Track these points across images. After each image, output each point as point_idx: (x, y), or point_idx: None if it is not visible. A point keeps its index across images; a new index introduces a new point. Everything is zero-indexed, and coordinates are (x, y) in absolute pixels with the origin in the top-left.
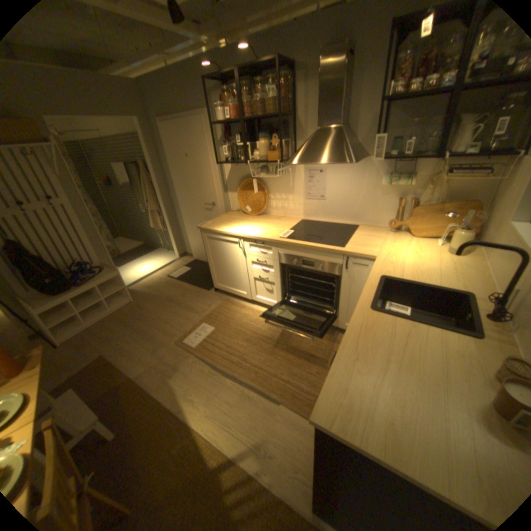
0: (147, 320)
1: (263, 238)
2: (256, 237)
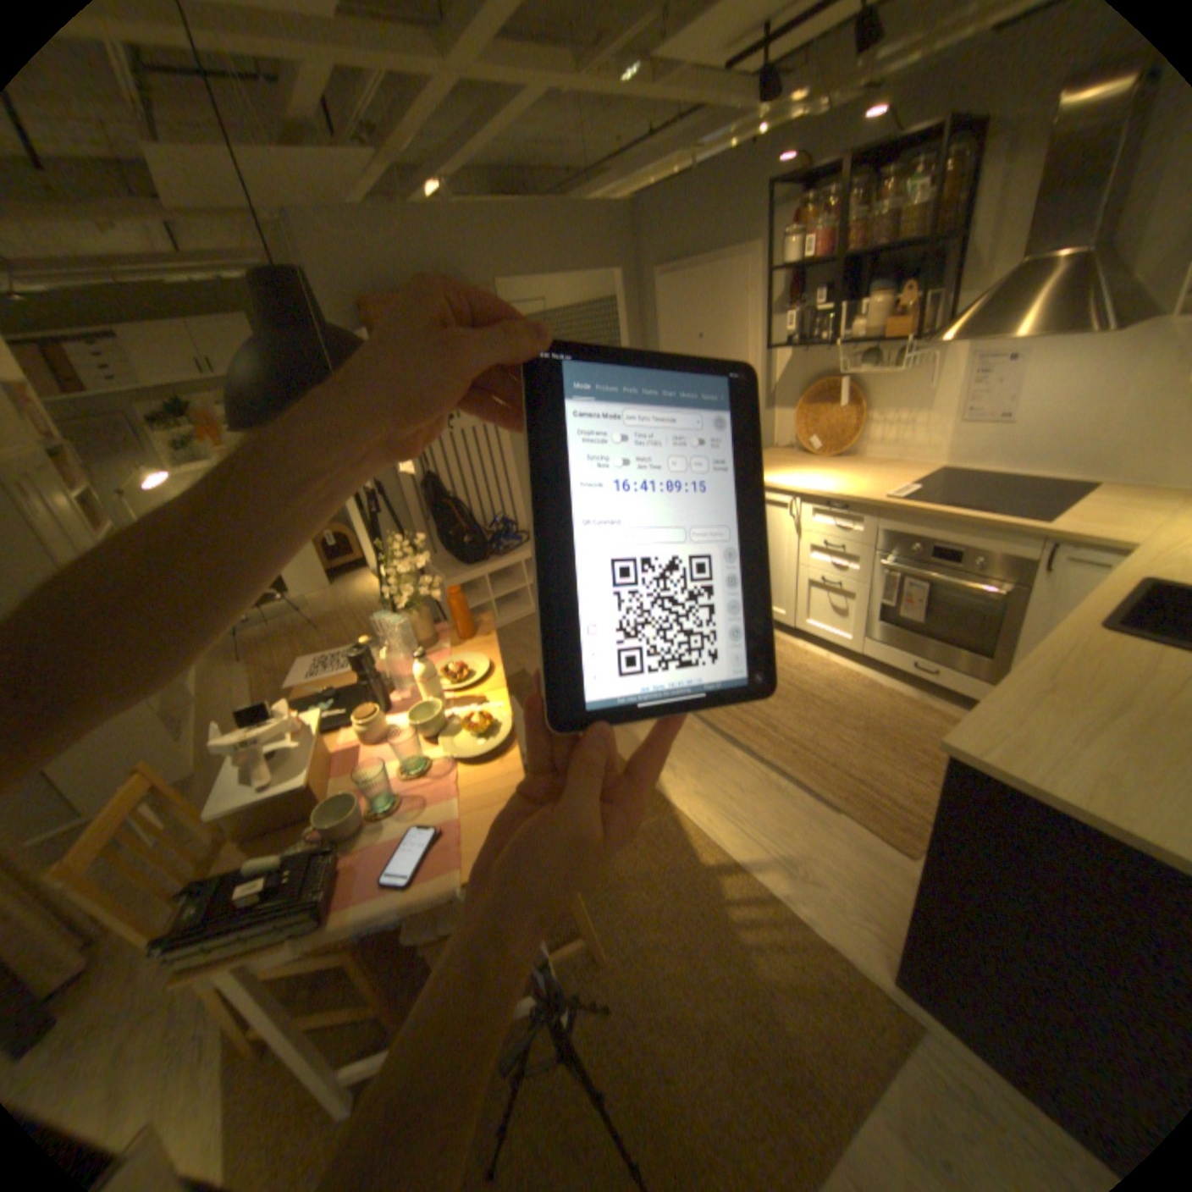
0: None
1: (847, 495)
2: (832, 493)
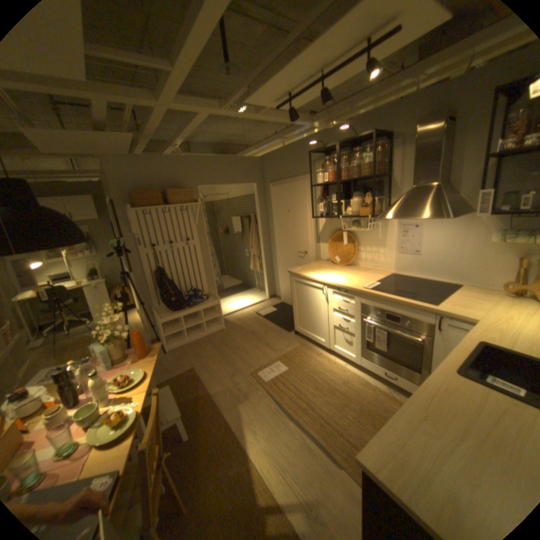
0: (232, 347)
1: (346, 286)
2: (340, 284)
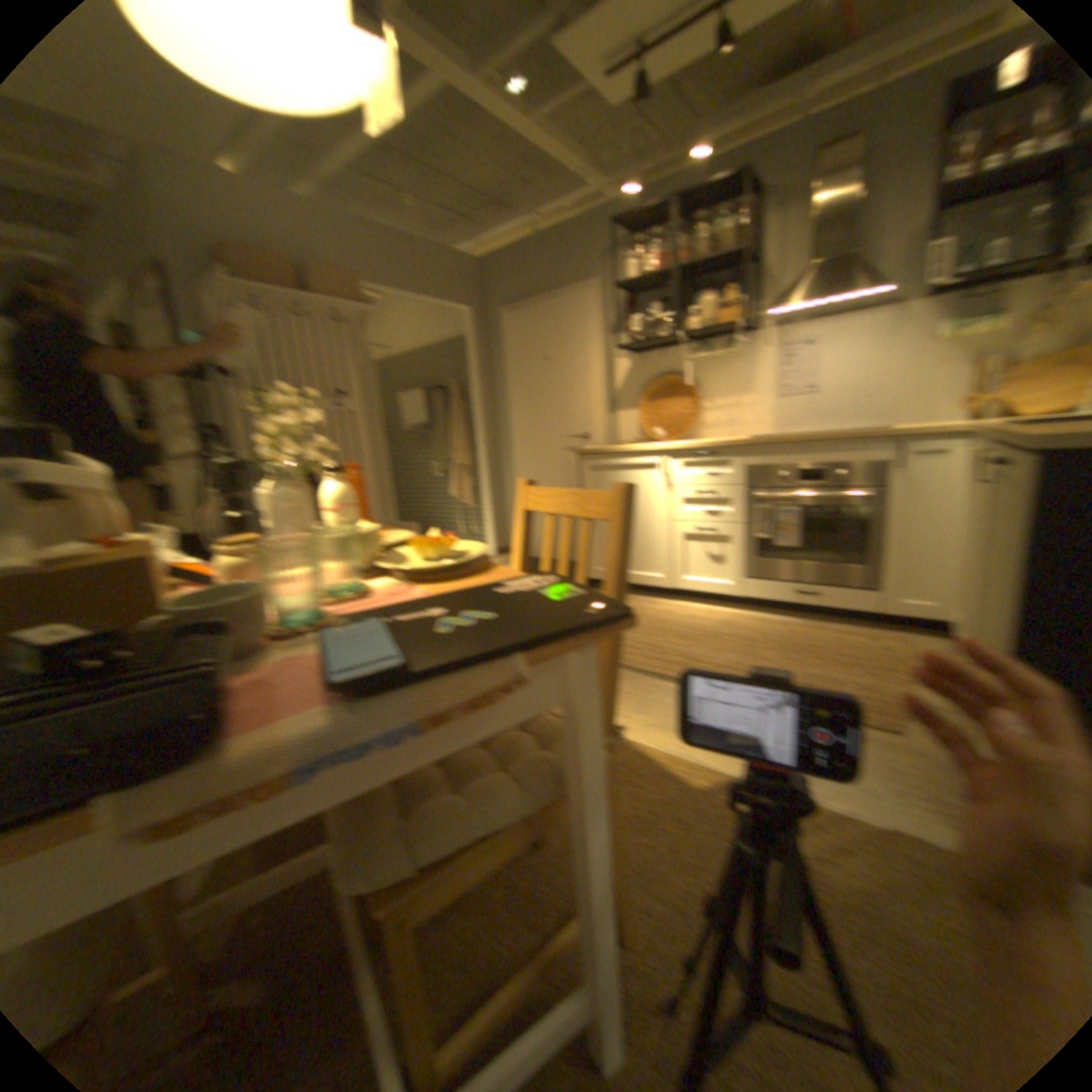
0: None
1: (712, 441)
2: (697, 442)
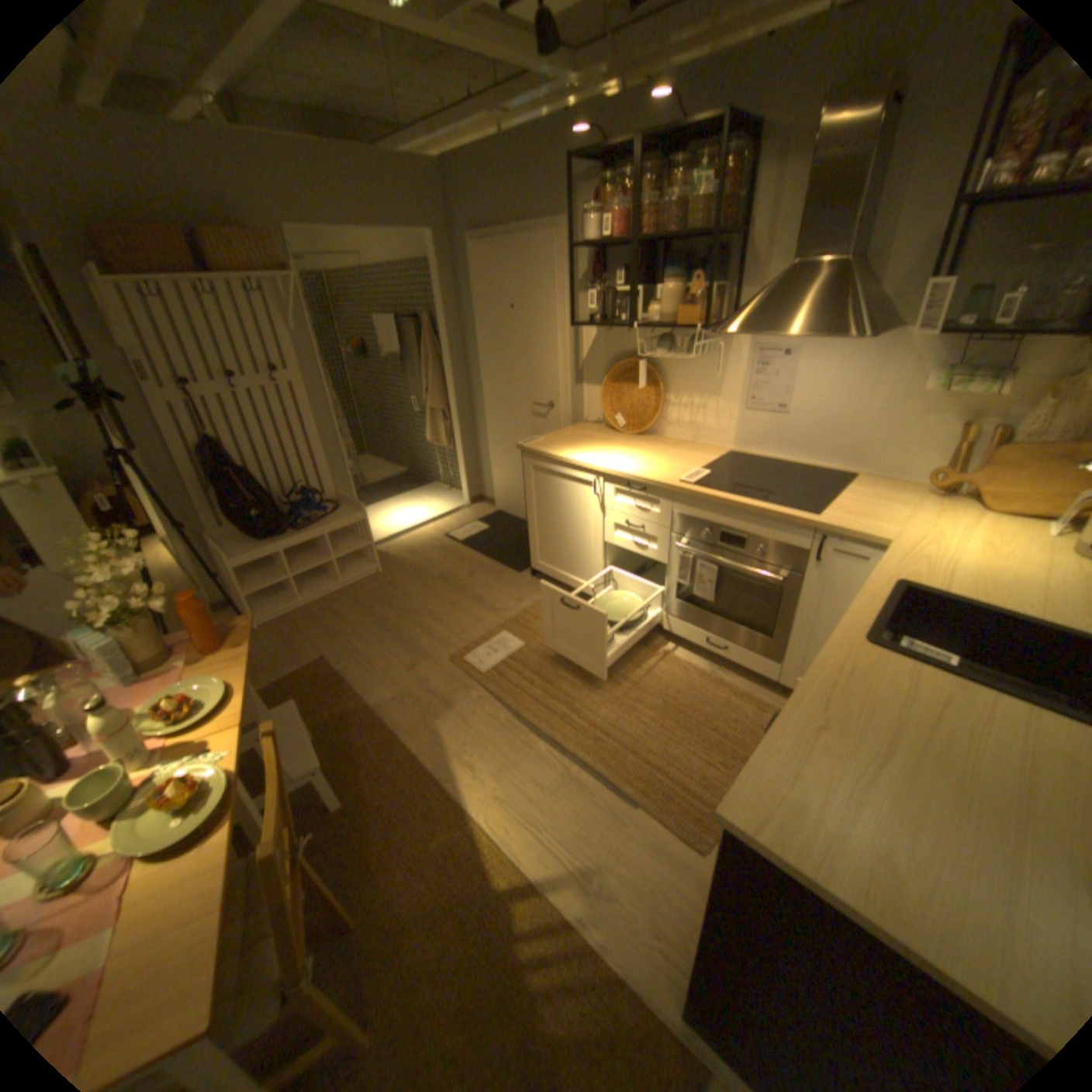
0: (404, 609)
1: (644, 478)
2: (631, 475)
